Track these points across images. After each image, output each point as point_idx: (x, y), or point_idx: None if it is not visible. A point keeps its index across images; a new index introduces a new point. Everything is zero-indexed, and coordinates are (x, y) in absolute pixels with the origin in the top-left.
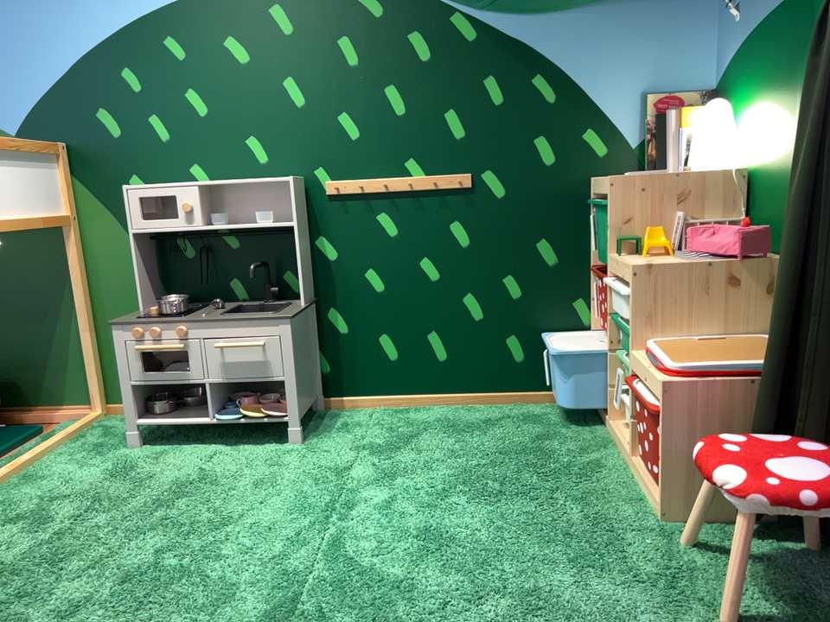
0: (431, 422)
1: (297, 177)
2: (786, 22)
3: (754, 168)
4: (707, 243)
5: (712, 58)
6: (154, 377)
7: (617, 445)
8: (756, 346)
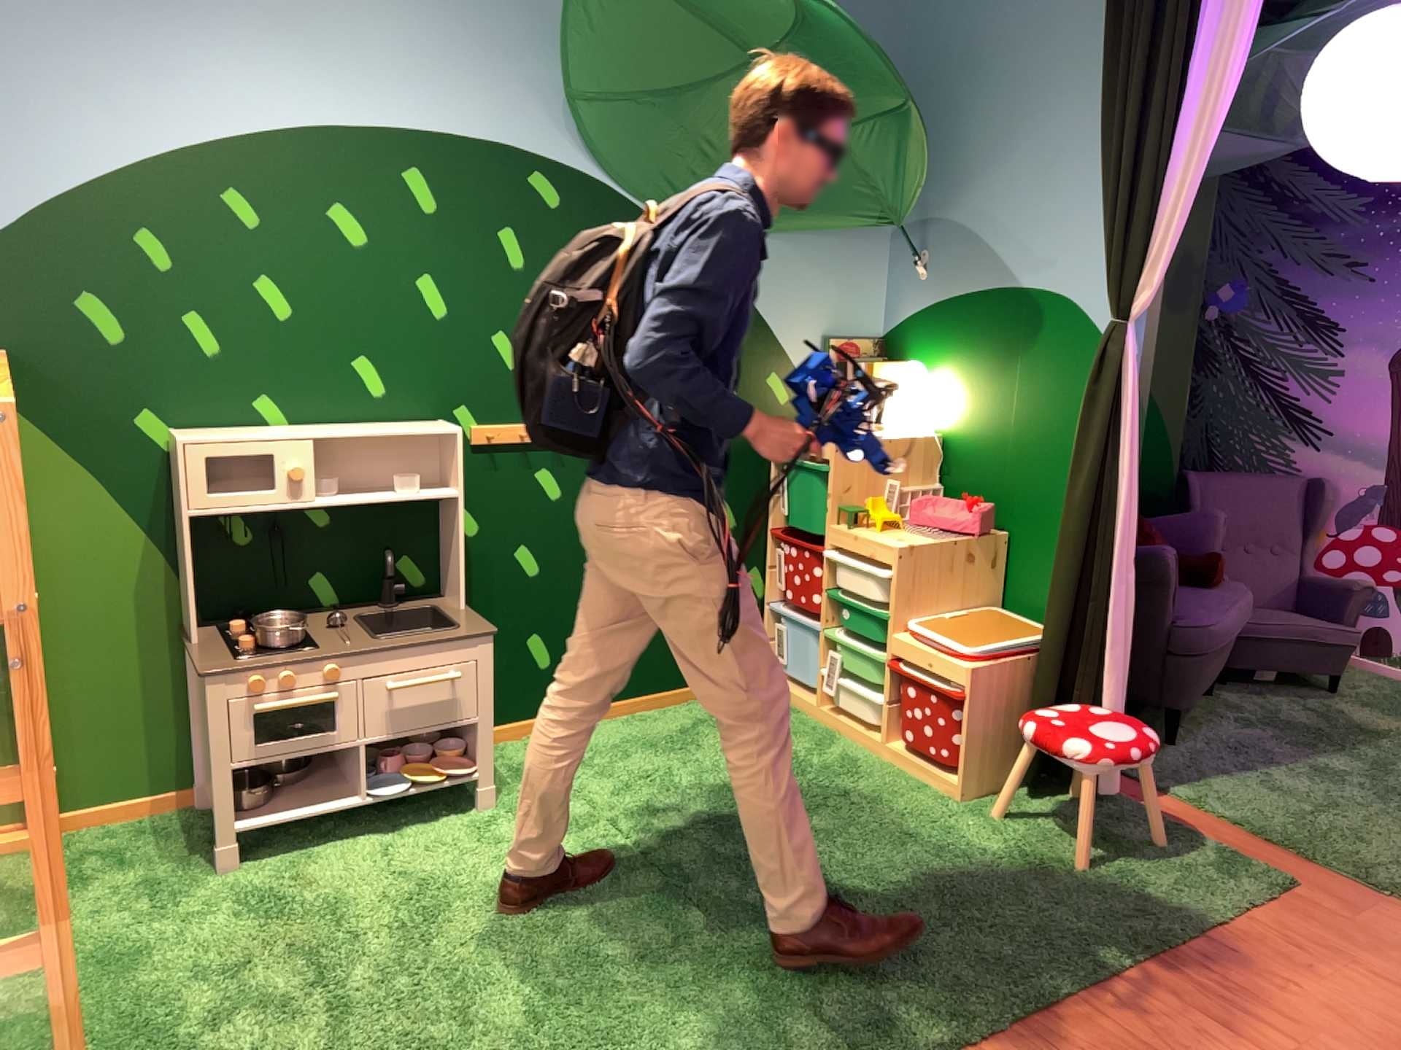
0: (619, 740)
1: (449, 425)
2: (992, 314)
3: (945, 438)
4: (932, 517)
5: (880, 308)
6: (266, 744)
7: (841, 730)
8: (990, 618)
